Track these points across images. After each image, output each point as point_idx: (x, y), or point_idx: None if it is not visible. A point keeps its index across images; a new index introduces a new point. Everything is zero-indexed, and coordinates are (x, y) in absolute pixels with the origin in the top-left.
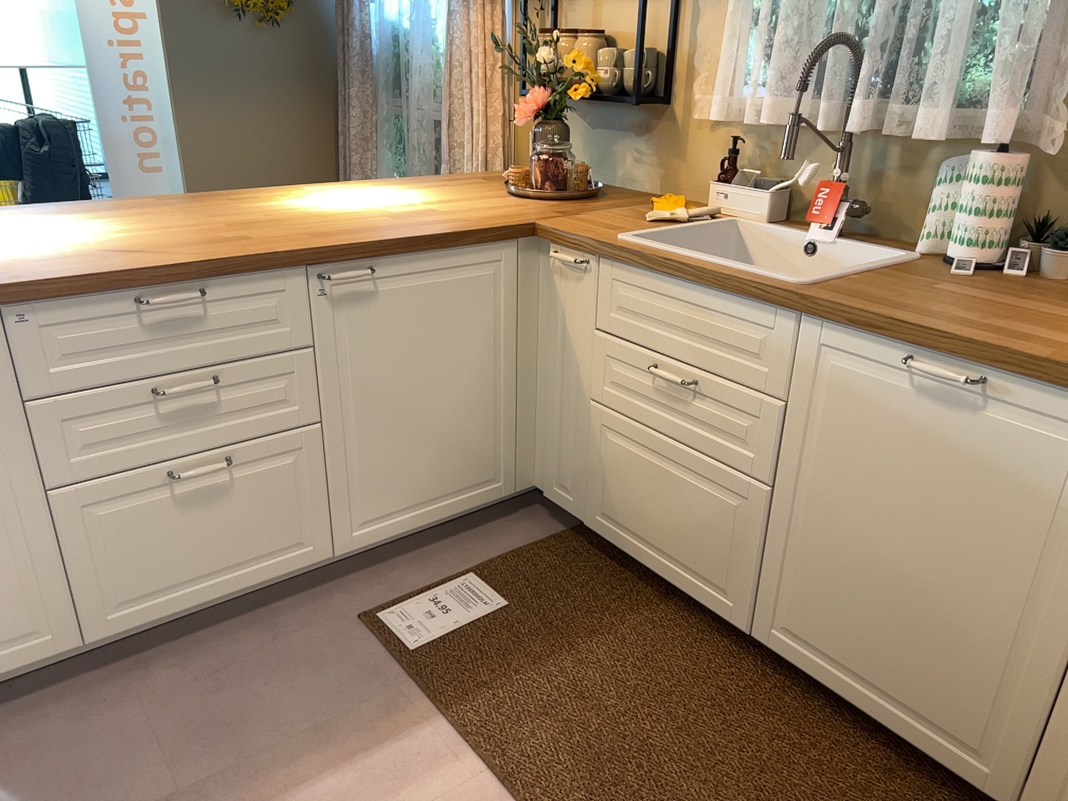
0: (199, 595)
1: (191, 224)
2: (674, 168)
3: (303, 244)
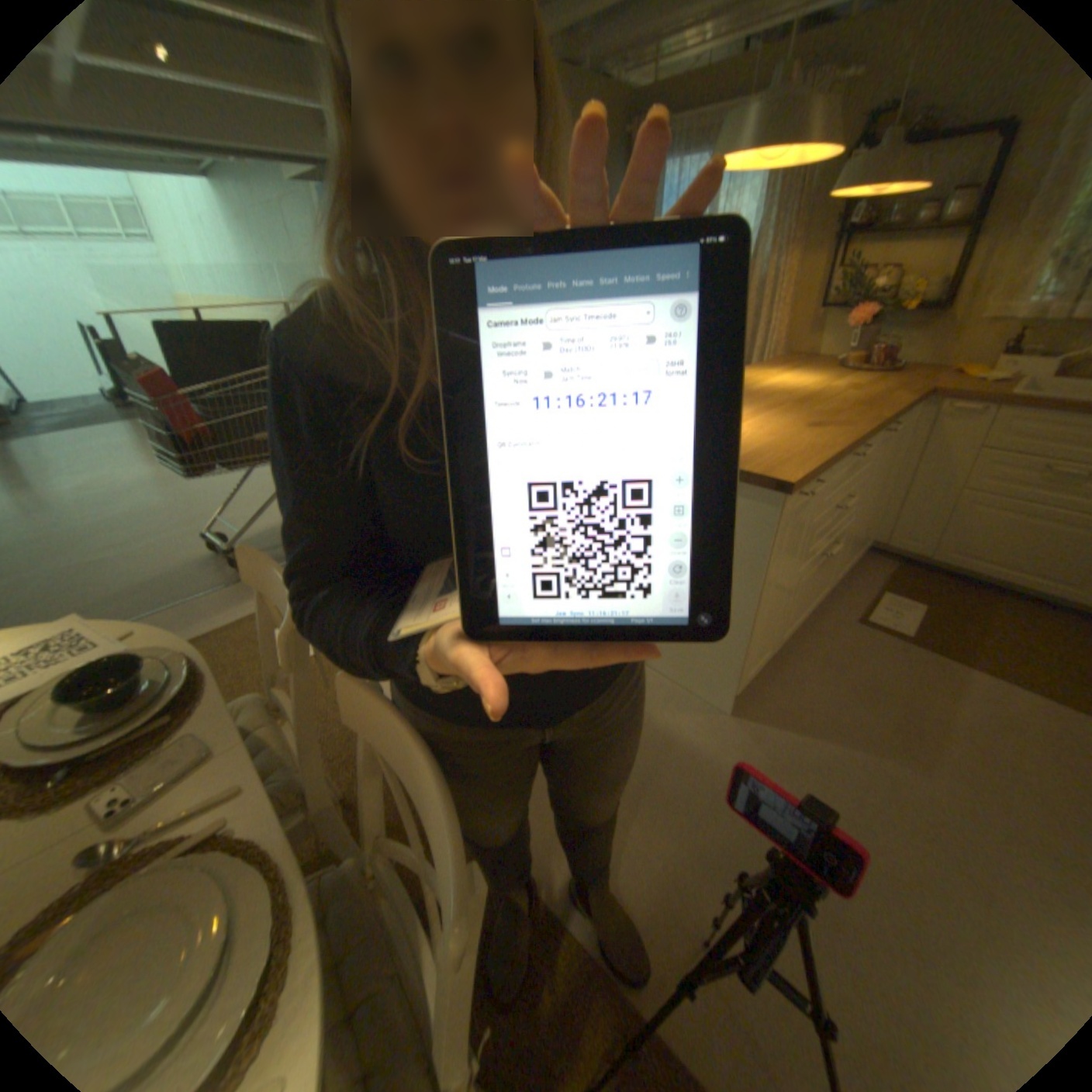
0: (802, 620)
1: (768, 403)
2: (947, 347)
3: (880, 411)
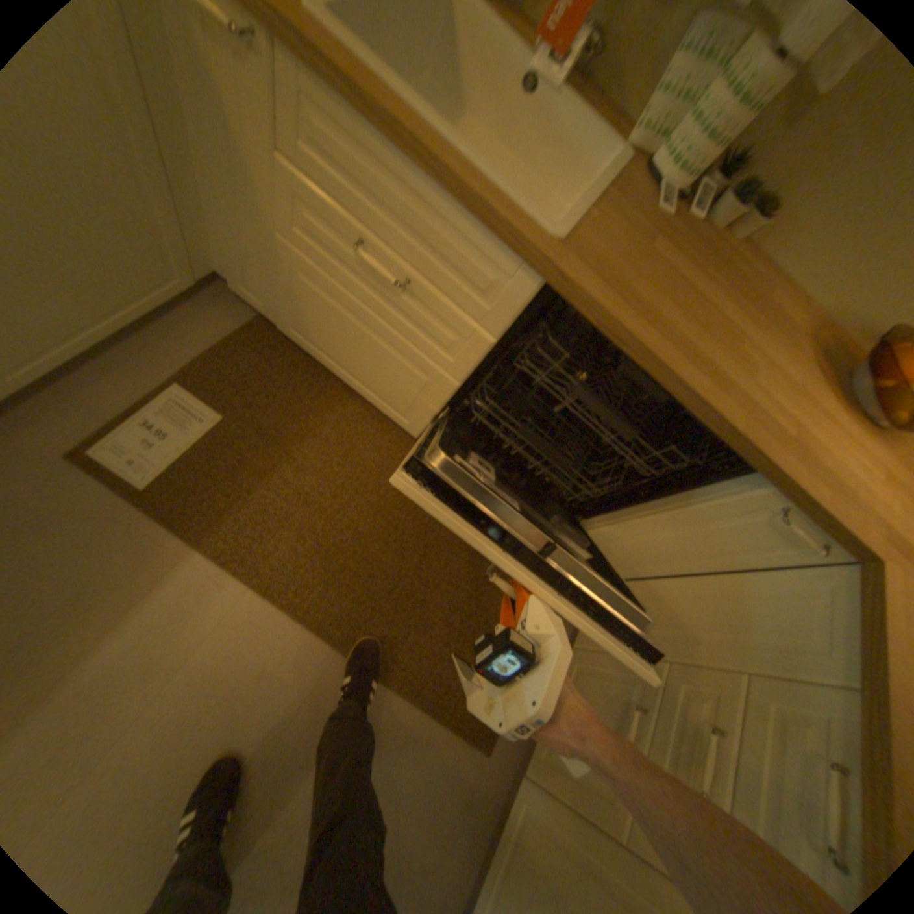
0: None
1: None
2: None
3: None
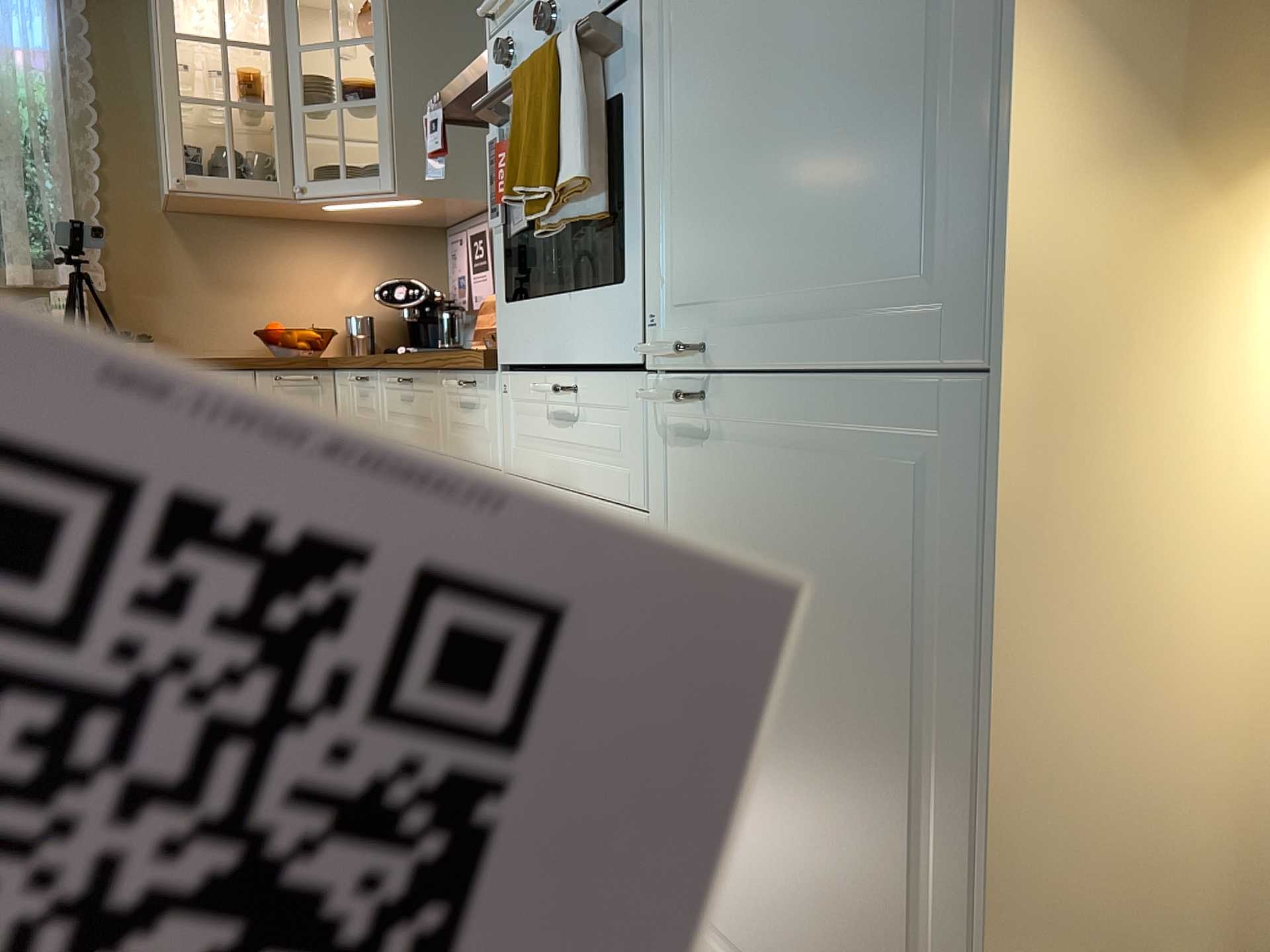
0: None
1: None
2: None
3: None
